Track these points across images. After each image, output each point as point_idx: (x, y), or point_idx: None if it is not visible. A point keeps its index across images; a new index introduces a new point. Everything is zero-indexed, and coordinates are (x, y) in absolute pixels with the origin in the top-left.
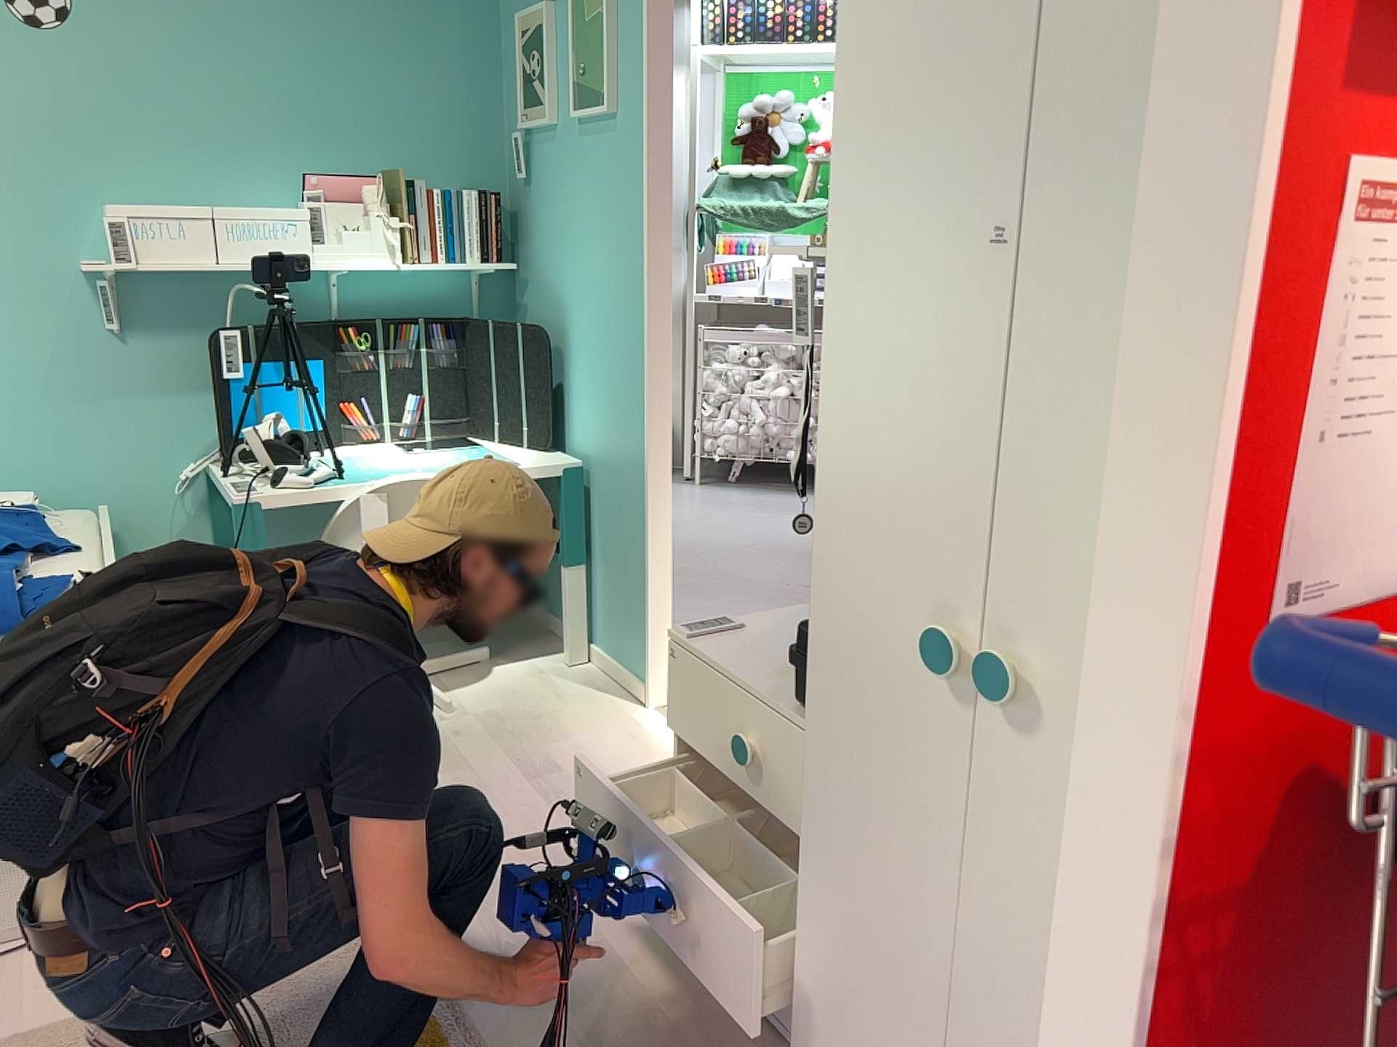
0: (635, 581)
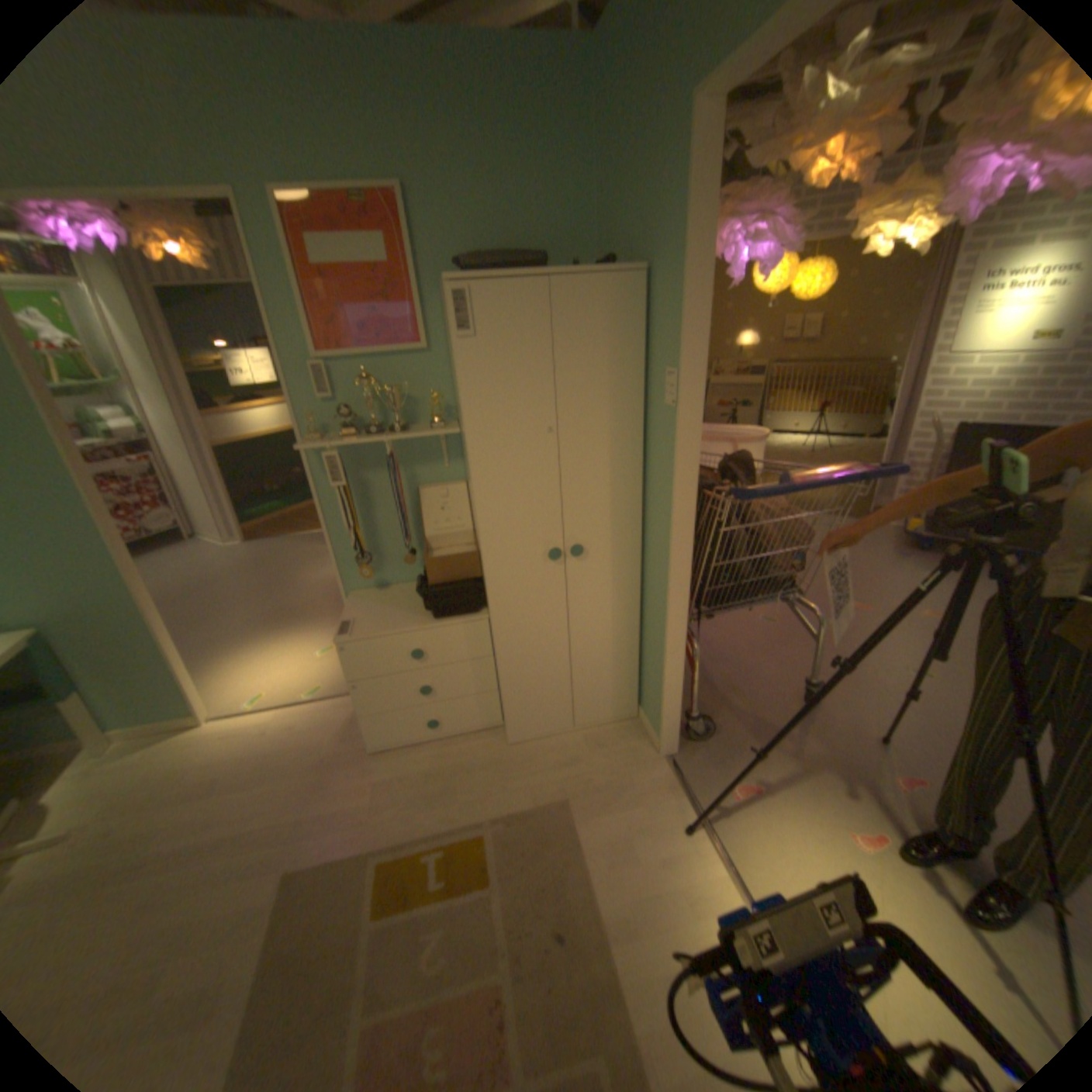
0: (147, 669)
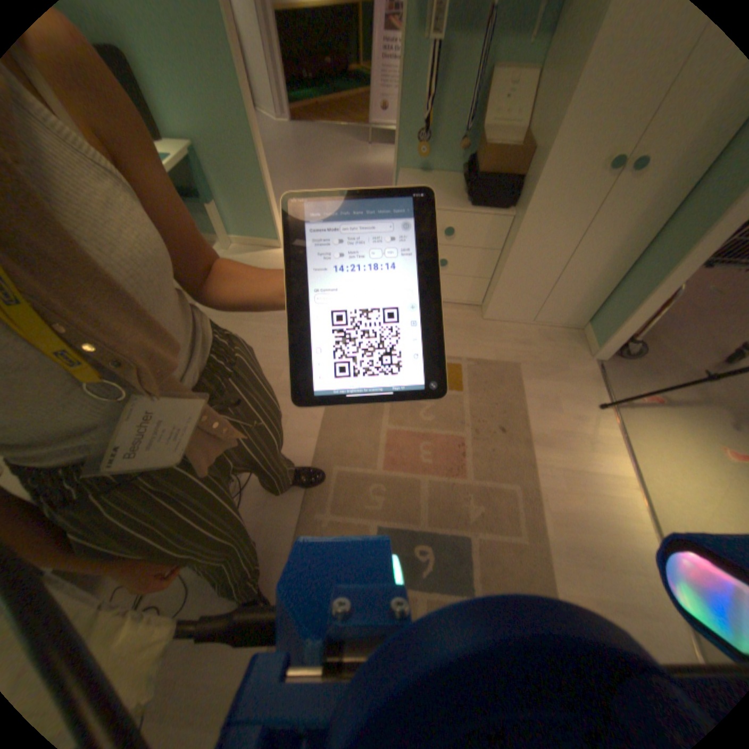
0: (255, 196)
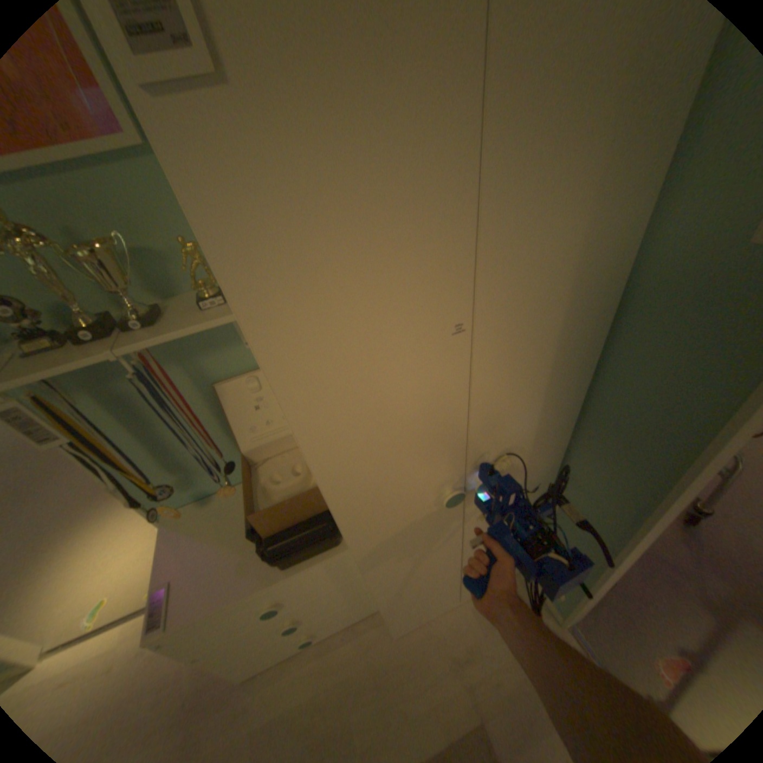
0: None
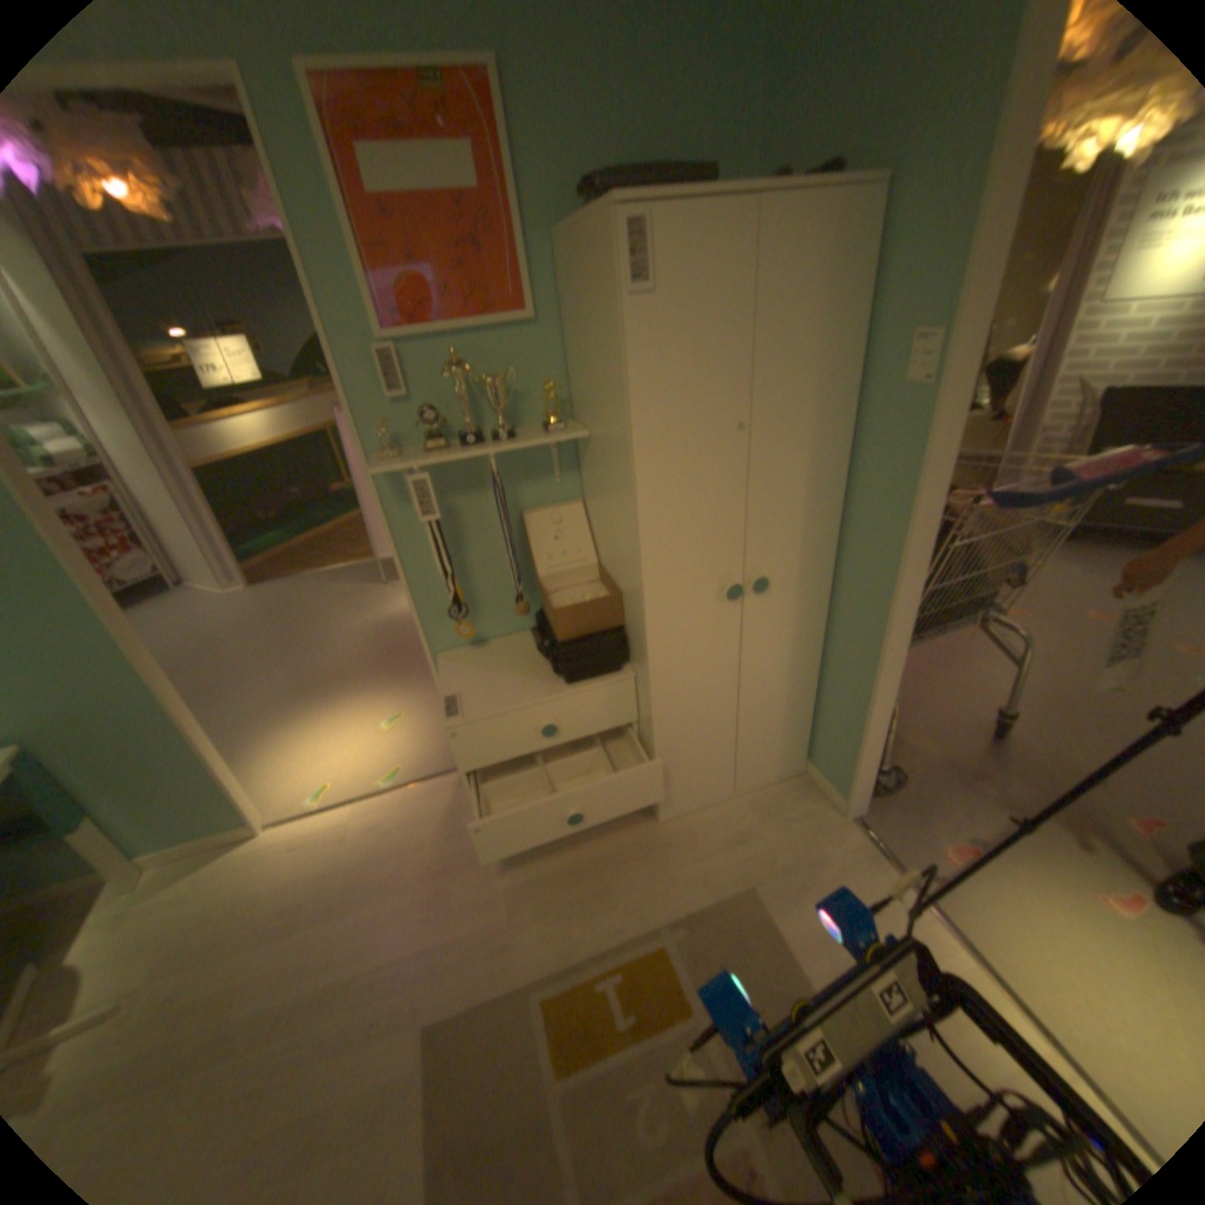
0: (182, 776)
